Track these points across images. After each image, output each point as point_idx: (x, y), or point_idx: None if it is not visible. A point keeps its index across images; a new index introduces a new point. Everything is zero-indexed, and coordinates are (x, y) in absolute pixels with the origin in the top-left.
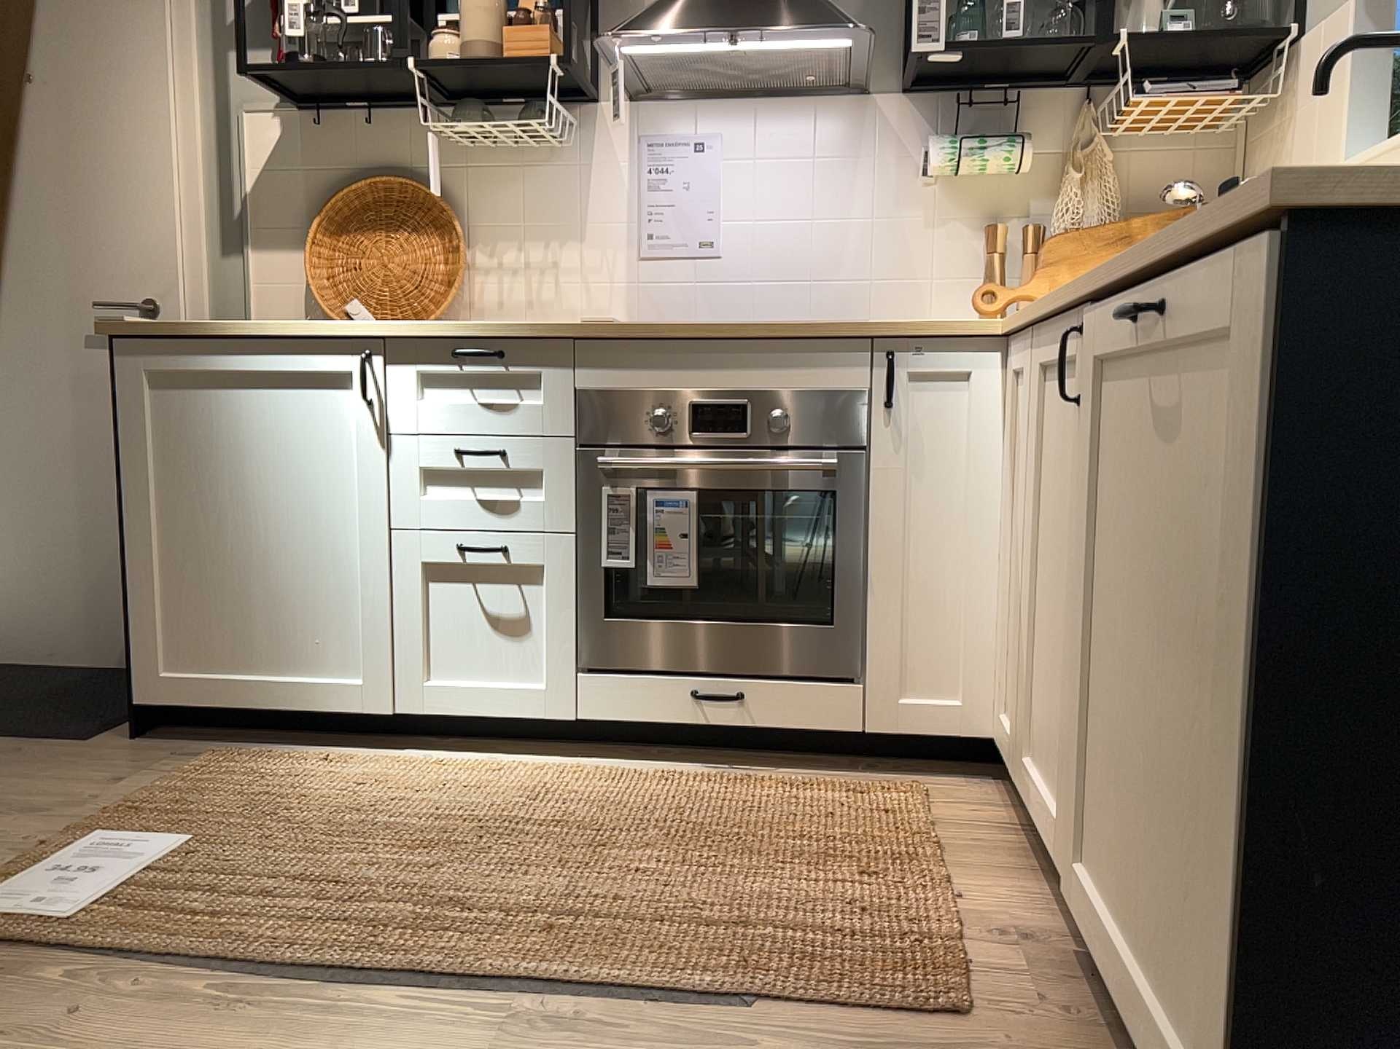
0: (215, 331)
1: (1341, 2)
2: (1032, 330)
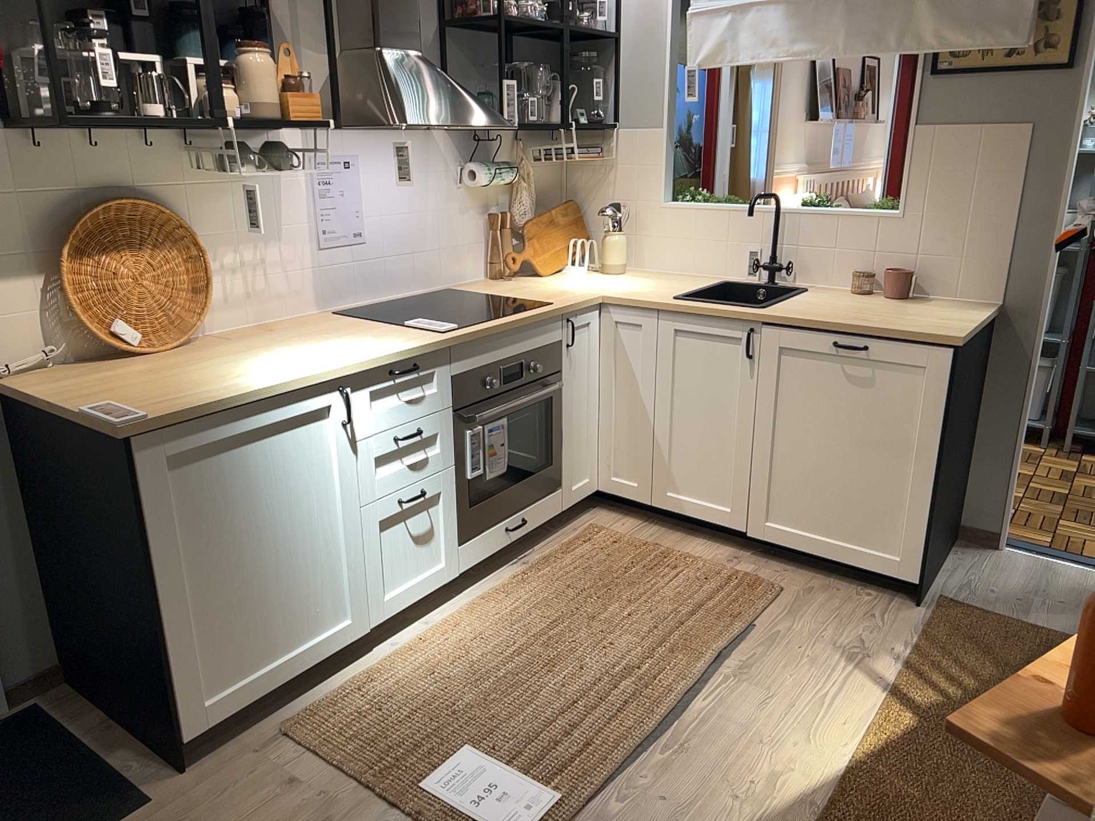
0: (233, 403)
1: (655, 126)
2: (658, 309)
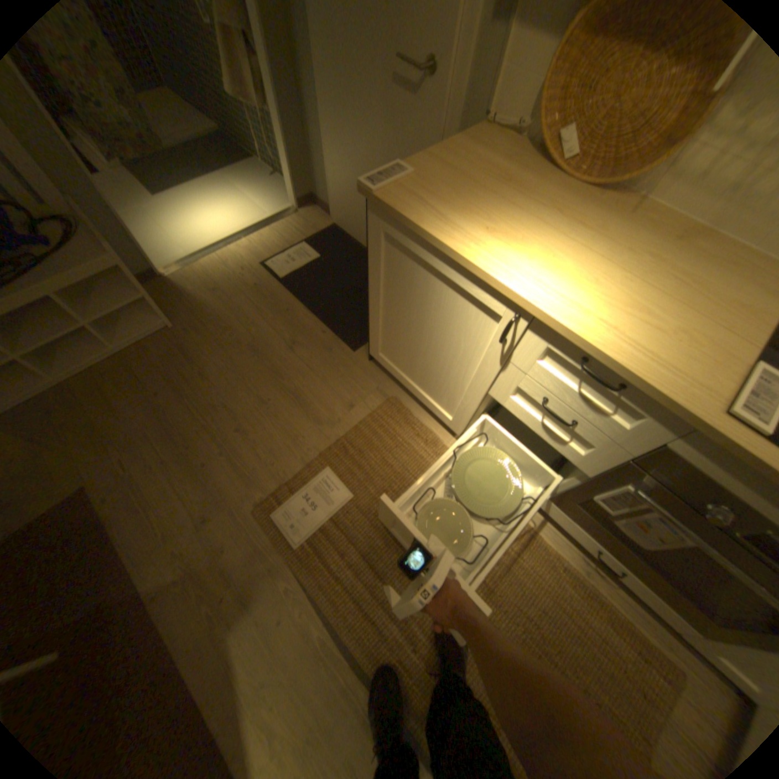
0: (426, 235)
1: None
2: None
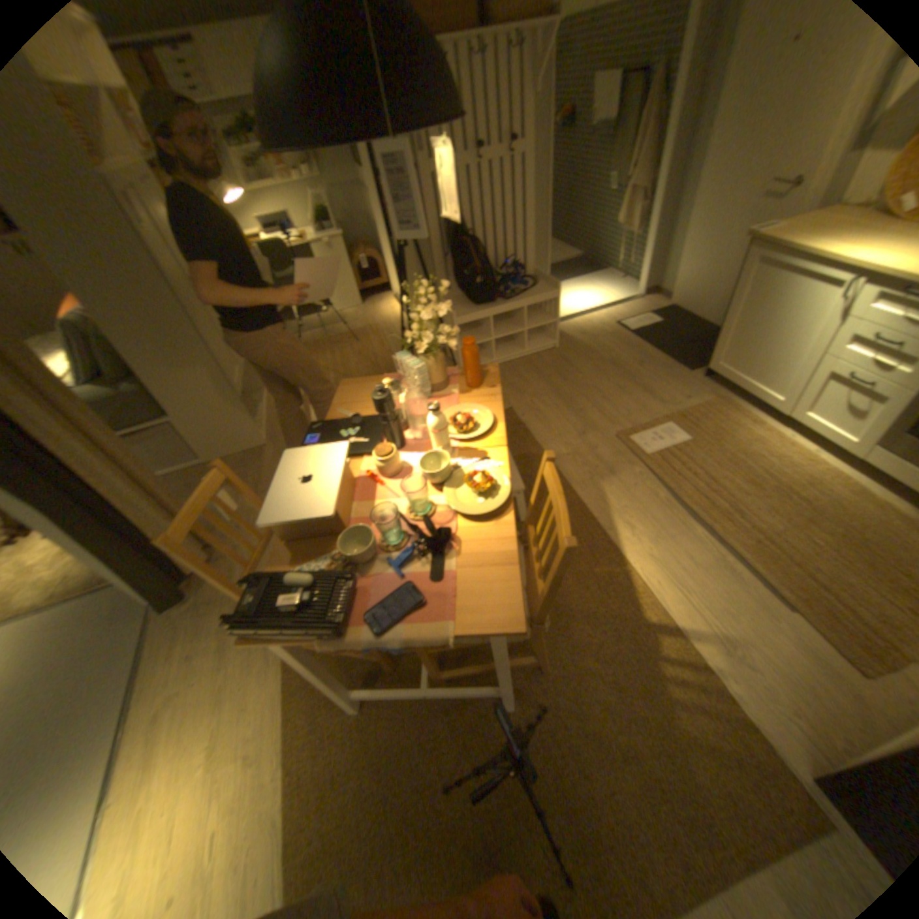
0: (792, 247)
1: None
2: None
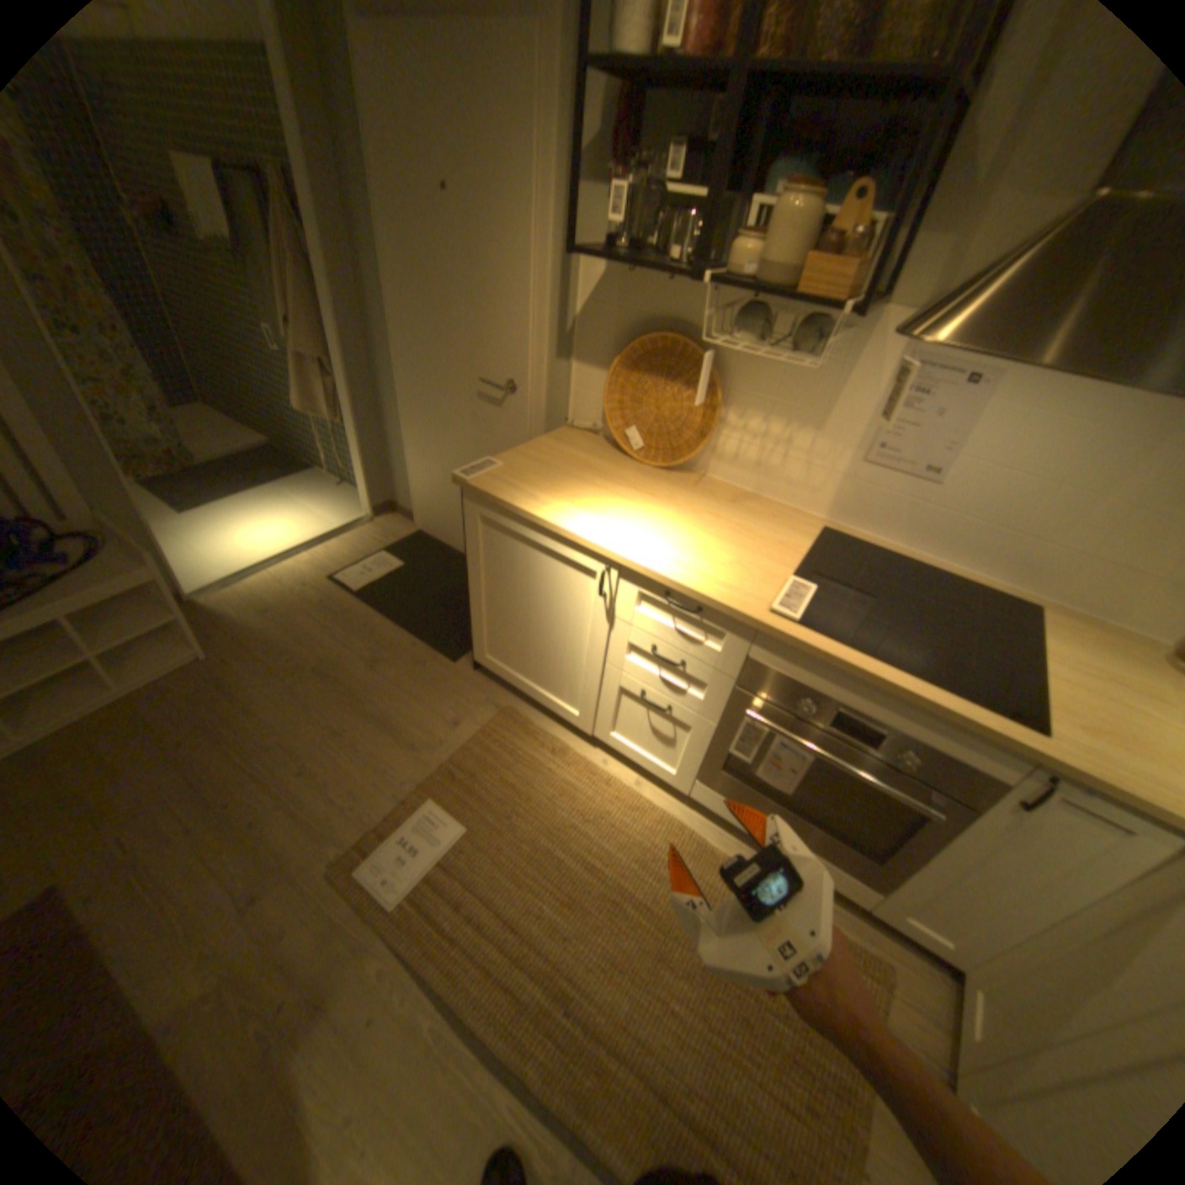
0: (518, 511)
1: None
2: None
